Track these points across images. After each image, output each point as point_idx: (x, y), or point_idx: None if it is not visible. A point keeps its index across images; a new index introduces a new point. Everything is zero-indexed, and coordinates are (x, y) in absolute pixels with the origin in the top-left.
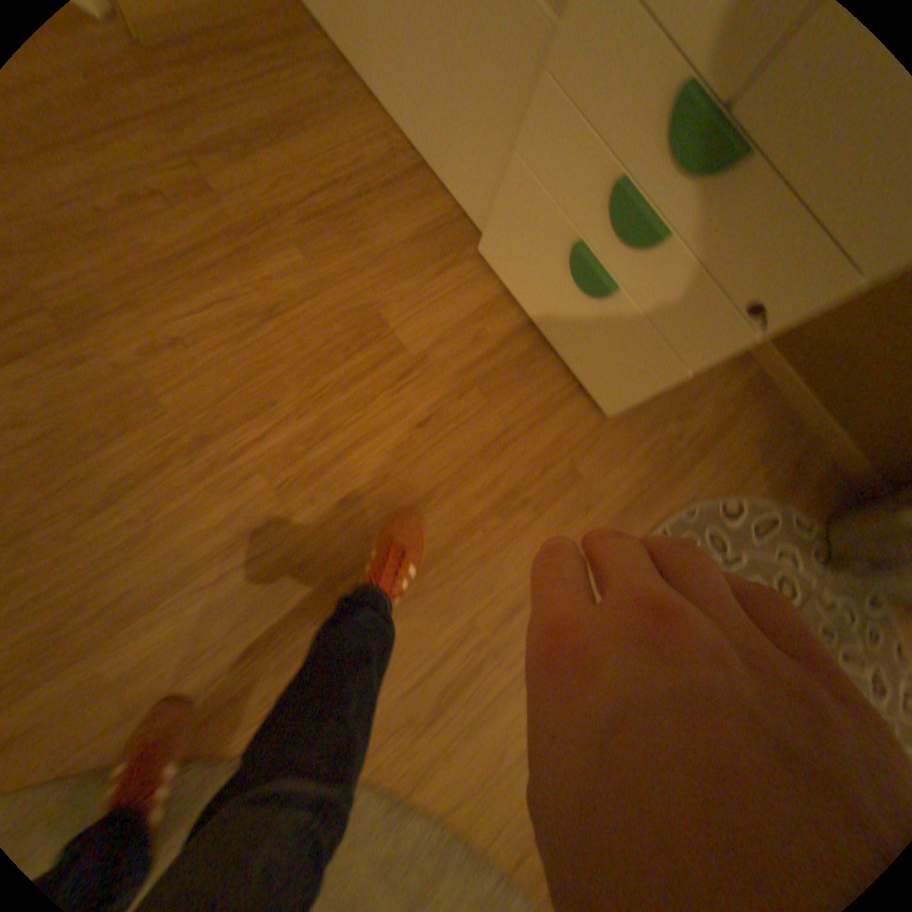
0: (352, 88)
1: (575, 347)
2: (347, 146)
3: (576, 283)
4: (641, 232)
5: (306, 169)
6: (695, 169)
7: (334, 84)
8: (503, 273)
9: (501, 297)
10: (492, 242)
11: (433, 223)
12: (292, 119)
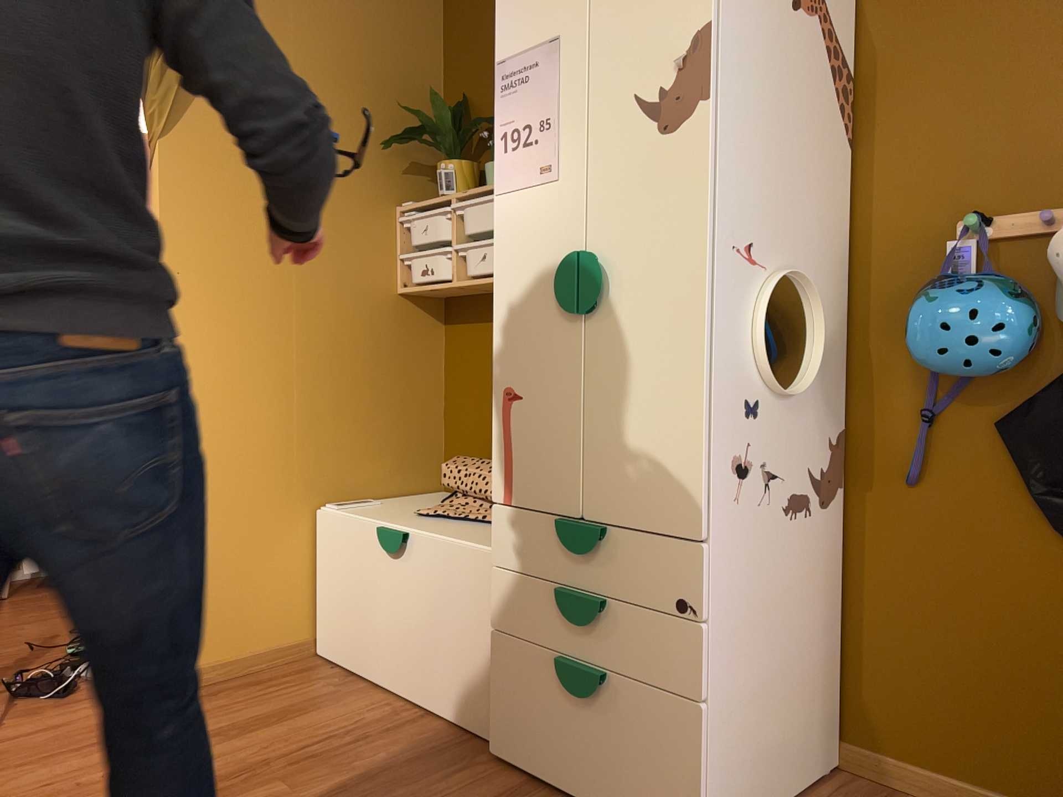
0: (359, 687)
1: (619, 789)
2: (348, 716)
3: (579, 702)
4: (588, 611)
5: (302, 735)
6: (588, 553)
7: (341, 687)
8: (521, 762)
9: (526, 788)
10: (501, 732)
11: (439, 749)
12: (295, 710)
